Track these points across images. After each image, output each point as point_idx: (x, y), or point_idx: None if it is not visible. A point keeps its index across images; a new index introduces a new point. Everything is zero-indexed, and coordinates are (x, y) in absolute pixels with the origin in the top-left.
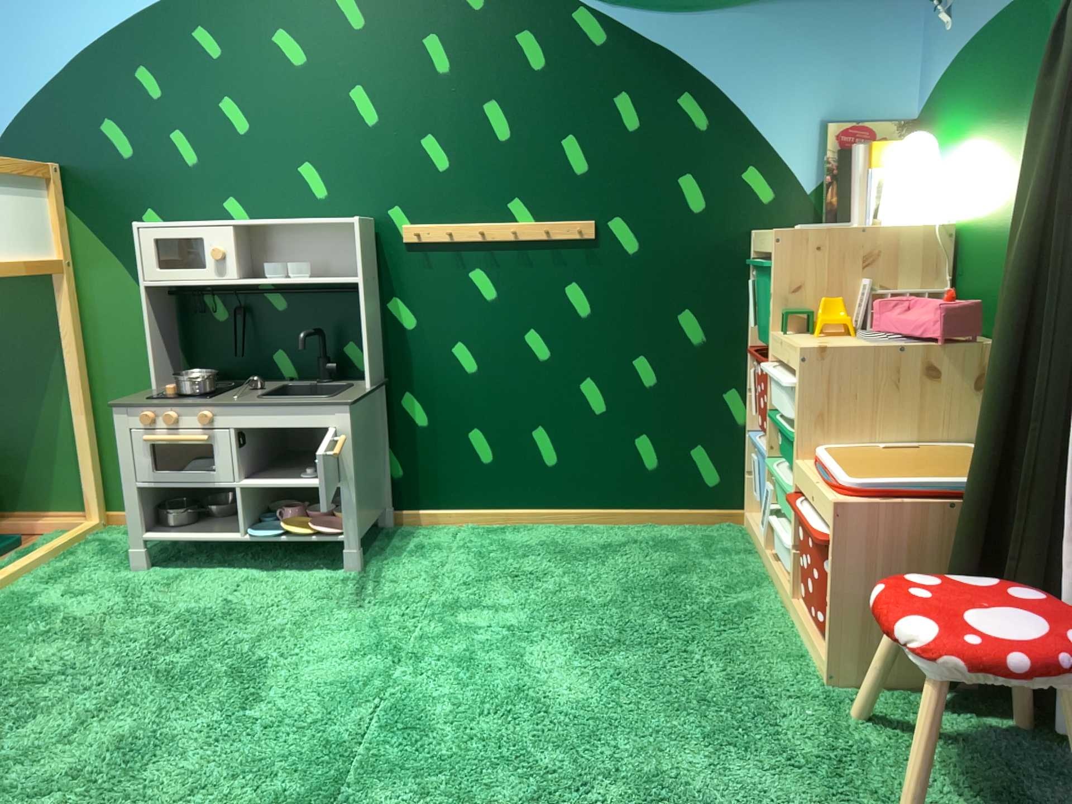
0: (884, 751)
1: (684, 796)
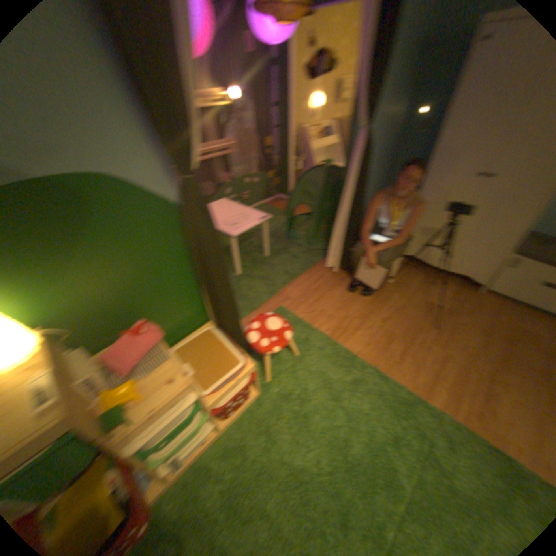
0: (276, 370)
1: (330, 392)
